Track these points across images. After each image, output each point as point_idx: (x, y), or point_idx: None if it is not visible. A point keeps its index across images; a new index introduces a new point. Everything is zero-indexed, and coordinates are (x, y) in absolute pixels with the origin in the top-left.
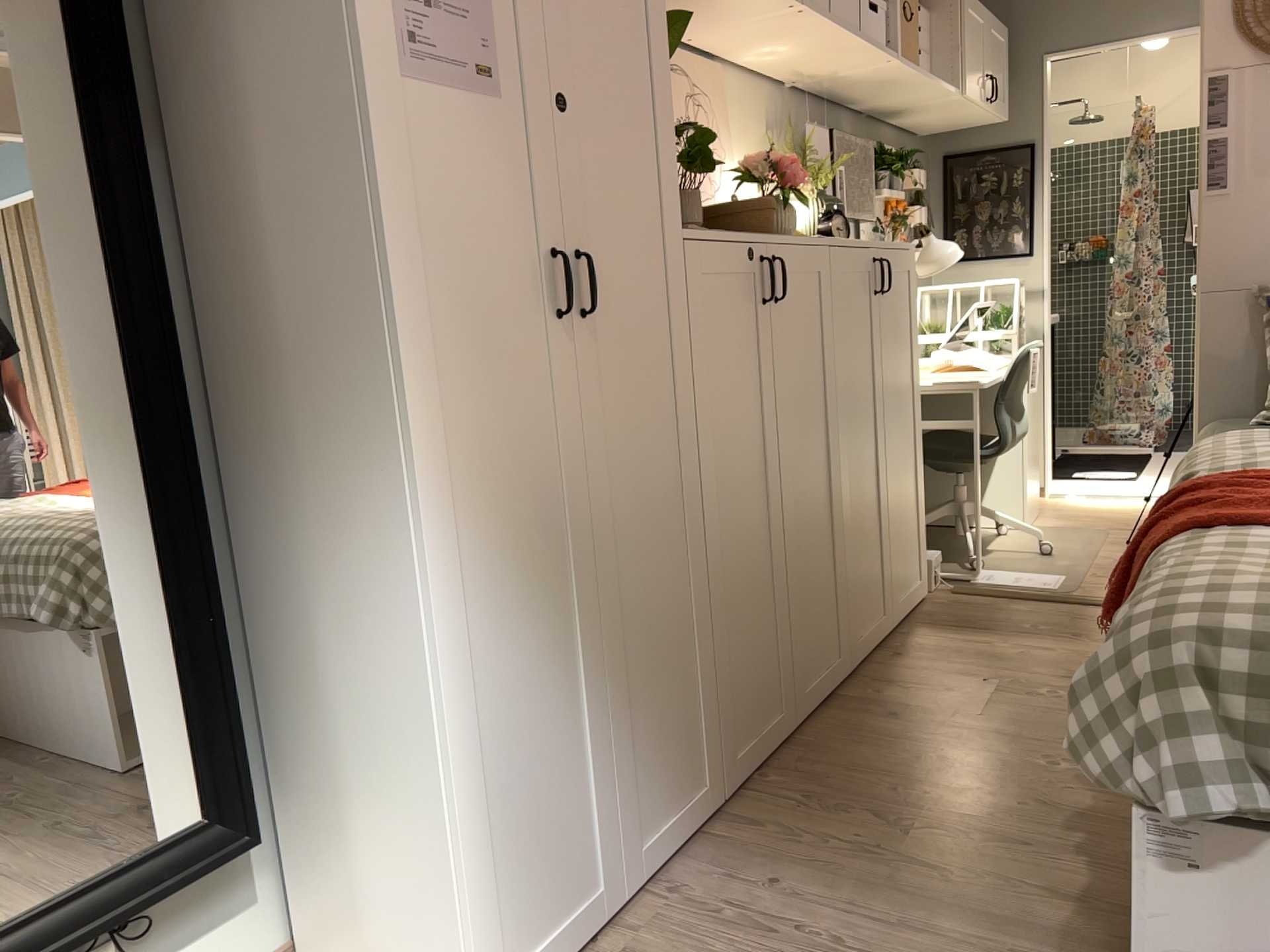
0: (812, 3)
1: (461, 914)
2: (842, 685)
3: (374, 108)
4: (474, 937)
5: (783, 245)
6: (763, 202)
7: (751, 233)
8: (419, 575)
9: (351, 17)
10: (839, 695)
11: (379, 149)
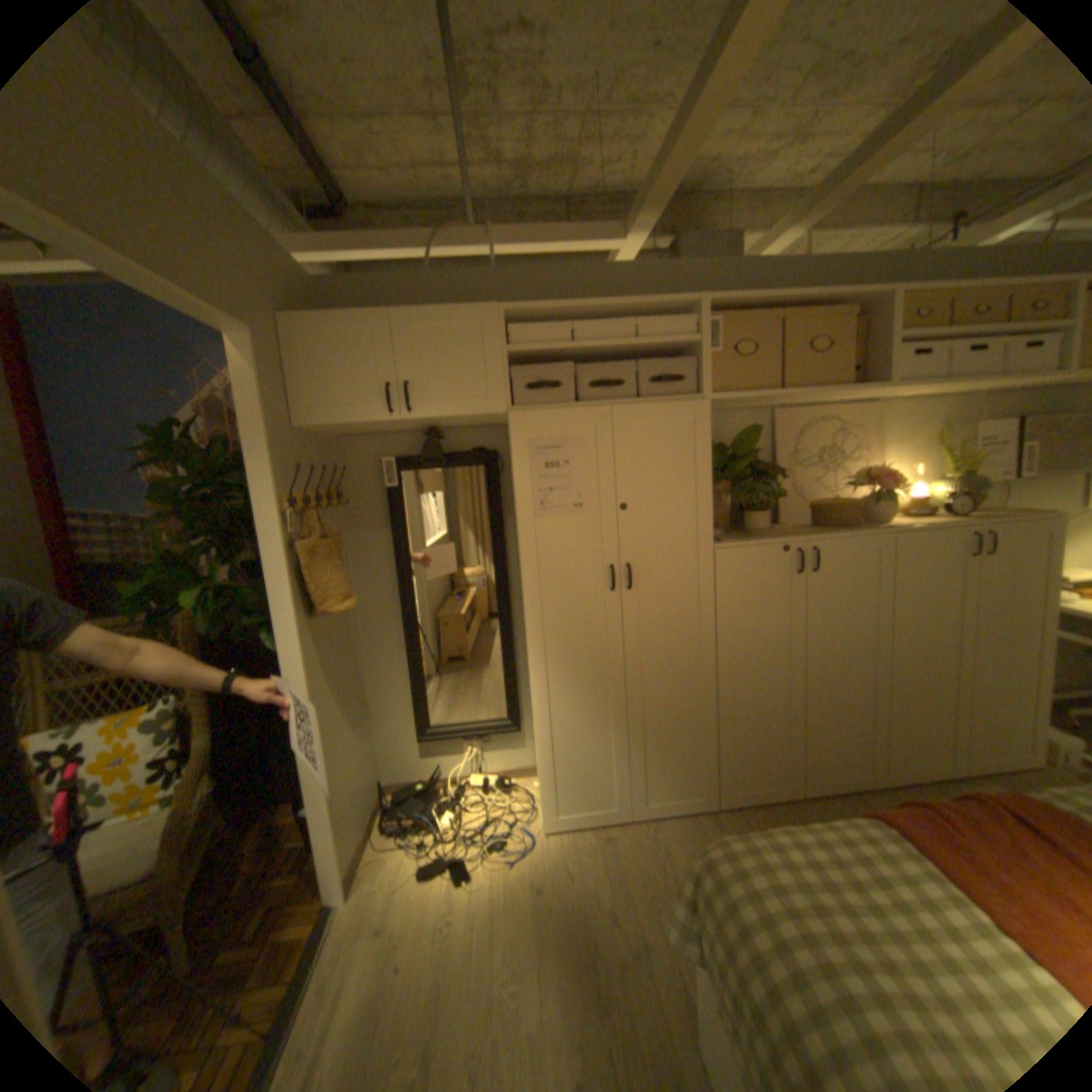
0: (920, 375)
1: (541, 786)
2: (875, 792)
3: (525, 532)
4: (547, 796)
5: (826, 541)
6: (860, 501)
7: (799, 535)
8: (532, 676)
9: (517, 507)
10: (862, 796)
11: (526, 545)
